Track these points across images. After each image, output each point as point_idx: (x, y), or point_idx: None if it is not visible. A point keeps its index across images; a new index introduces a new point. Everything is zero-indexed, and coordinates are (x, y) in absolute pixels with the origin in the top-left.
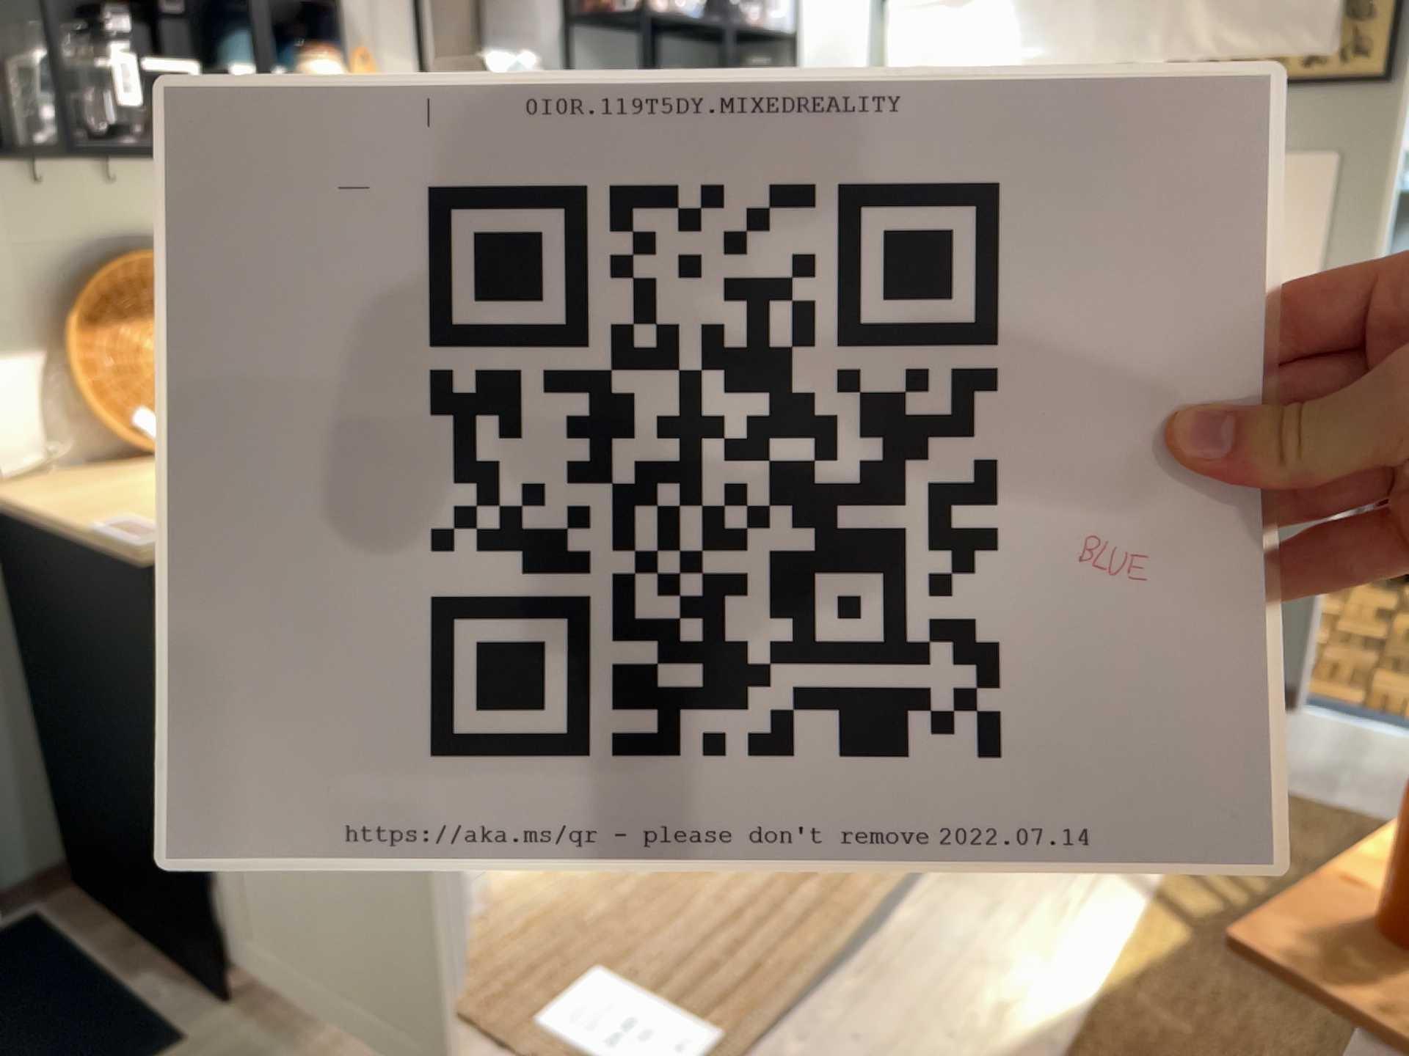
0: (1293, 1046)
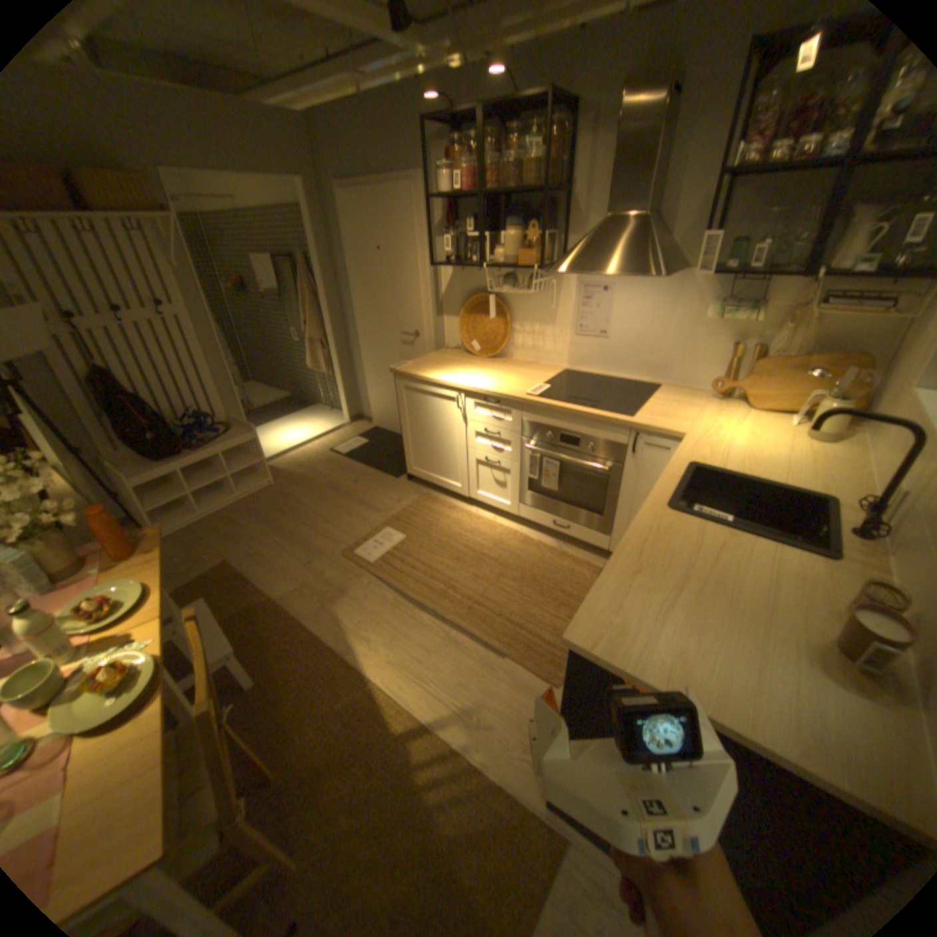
0: (312, 740)
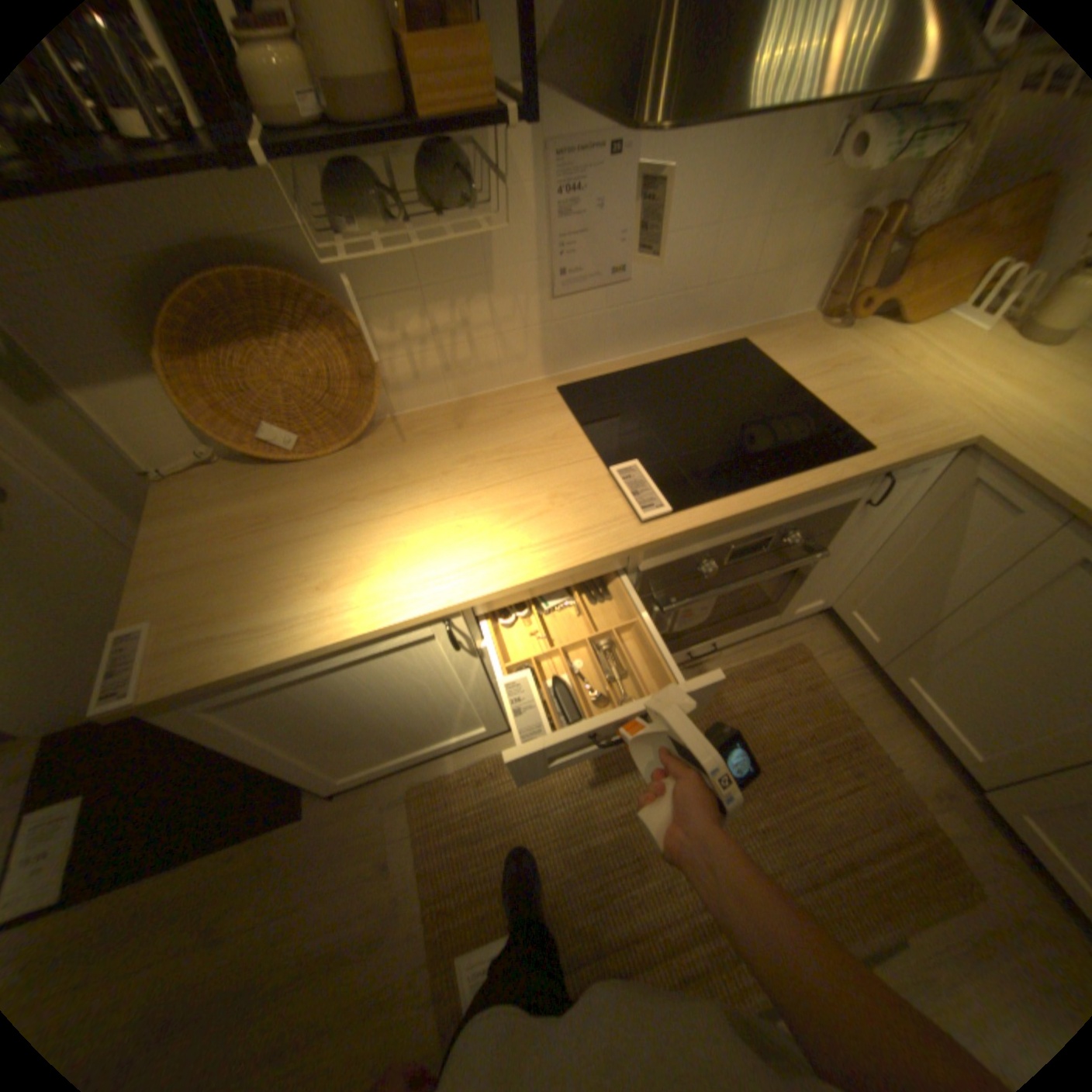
0: None
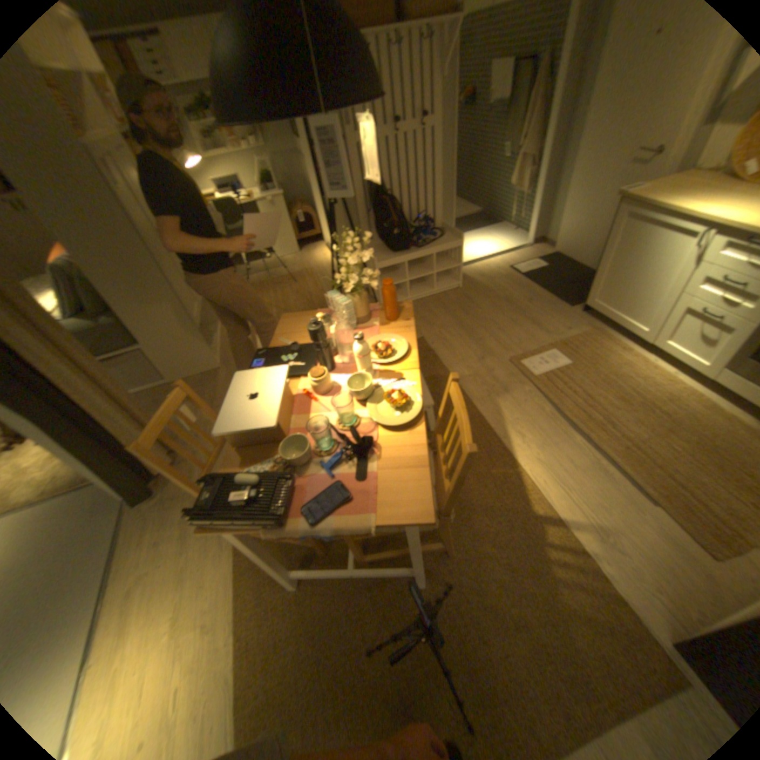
0: (472, 486)
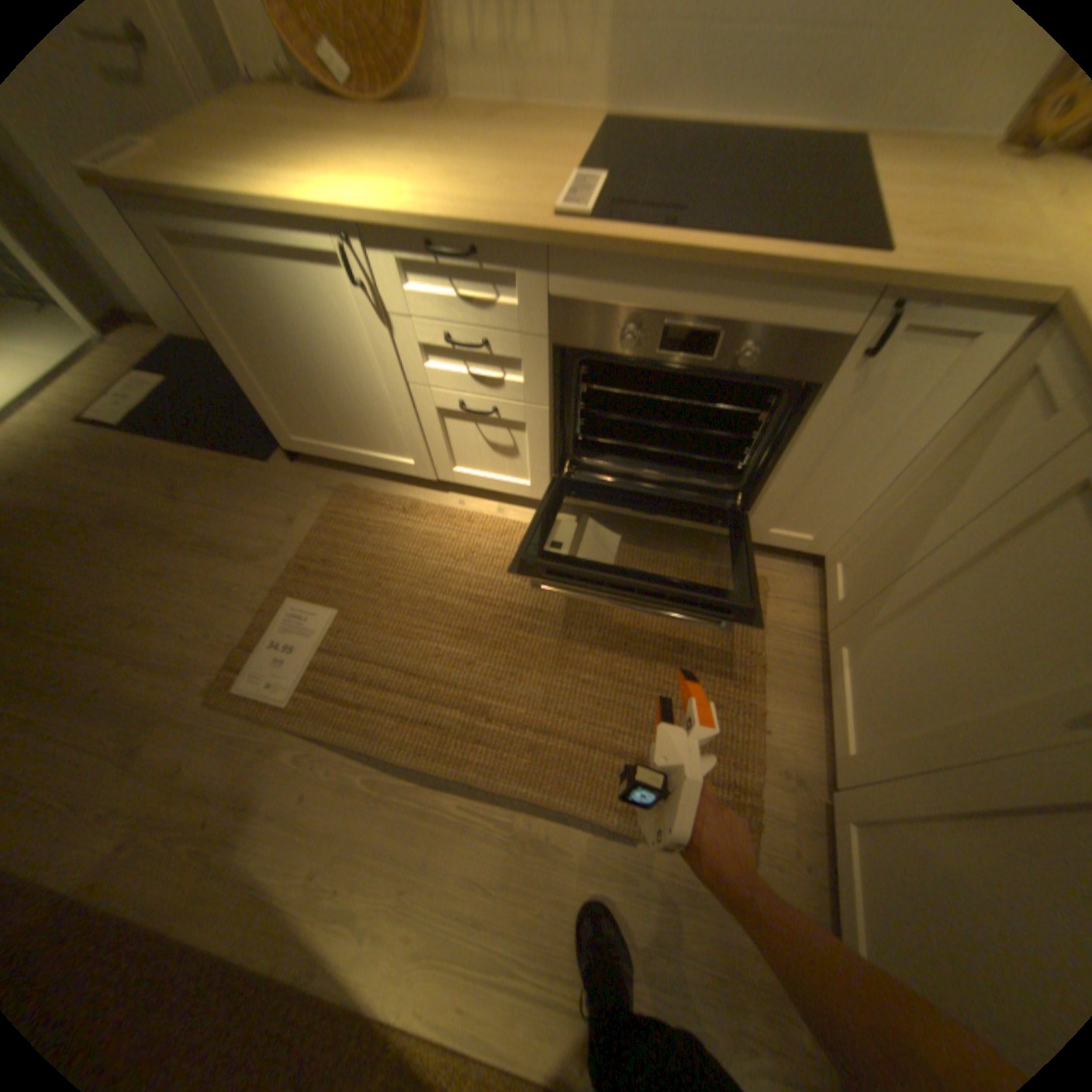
0: None
